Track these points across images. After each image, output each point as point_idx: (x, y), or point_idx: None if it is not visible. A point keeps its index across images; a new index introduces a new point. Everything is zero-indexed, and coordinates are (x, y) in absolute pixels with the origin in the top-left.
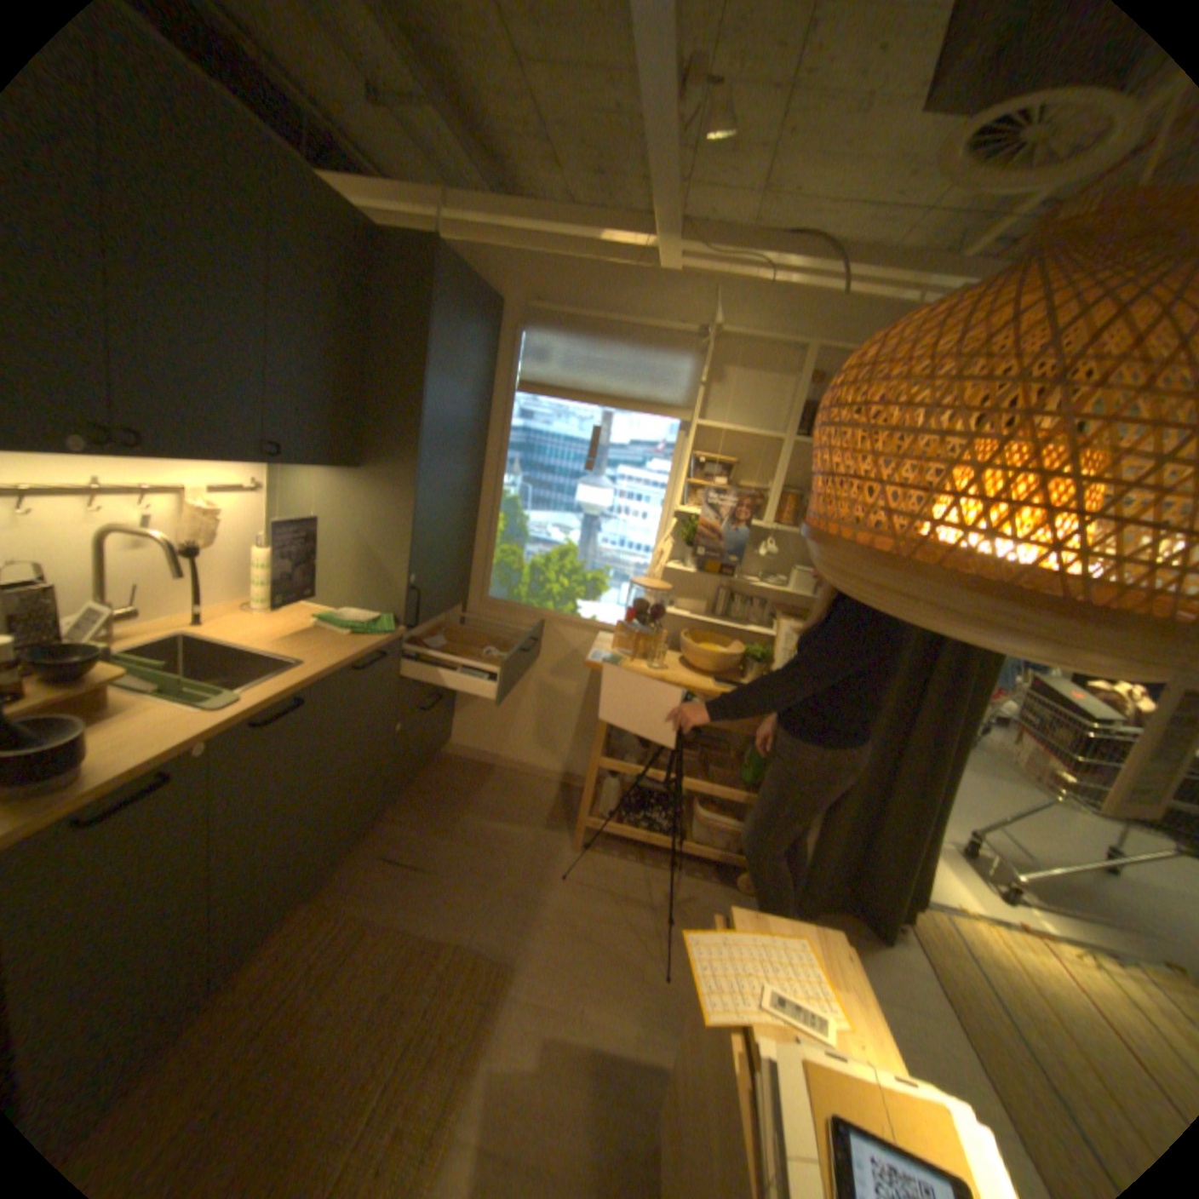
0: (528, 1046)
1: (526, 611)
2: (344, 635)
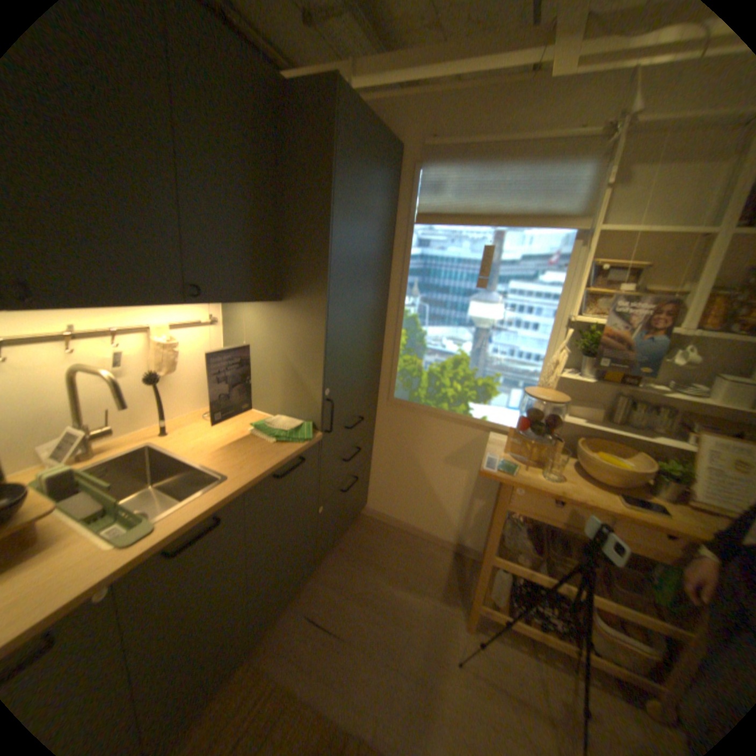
0: None
1: (424, 409)
2: (271, 442)
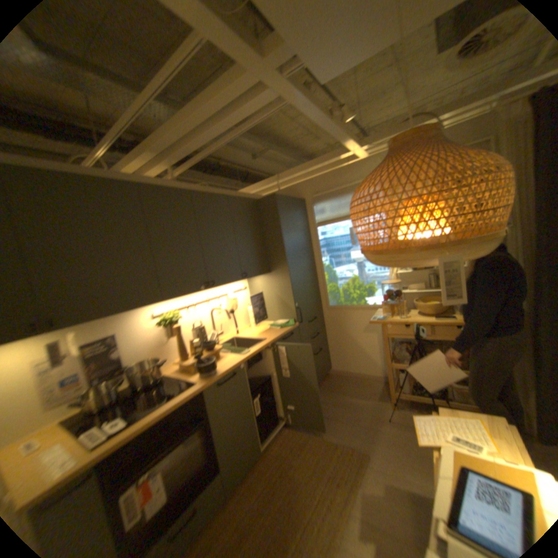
0: (379, 486)
1: (345, 307)
2: (278, 328)
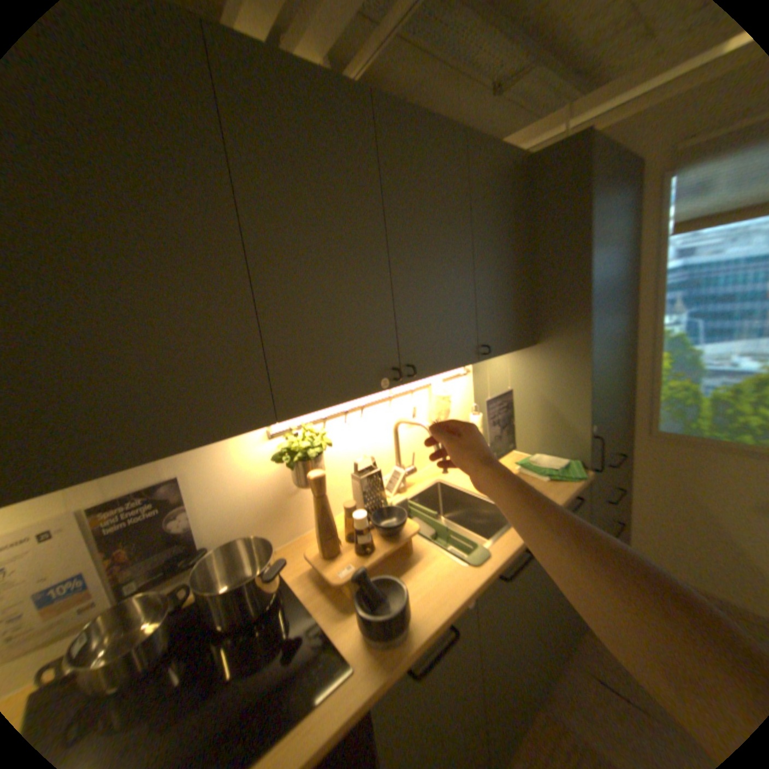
0: None
1: (711, 444)
2: (543, 481)
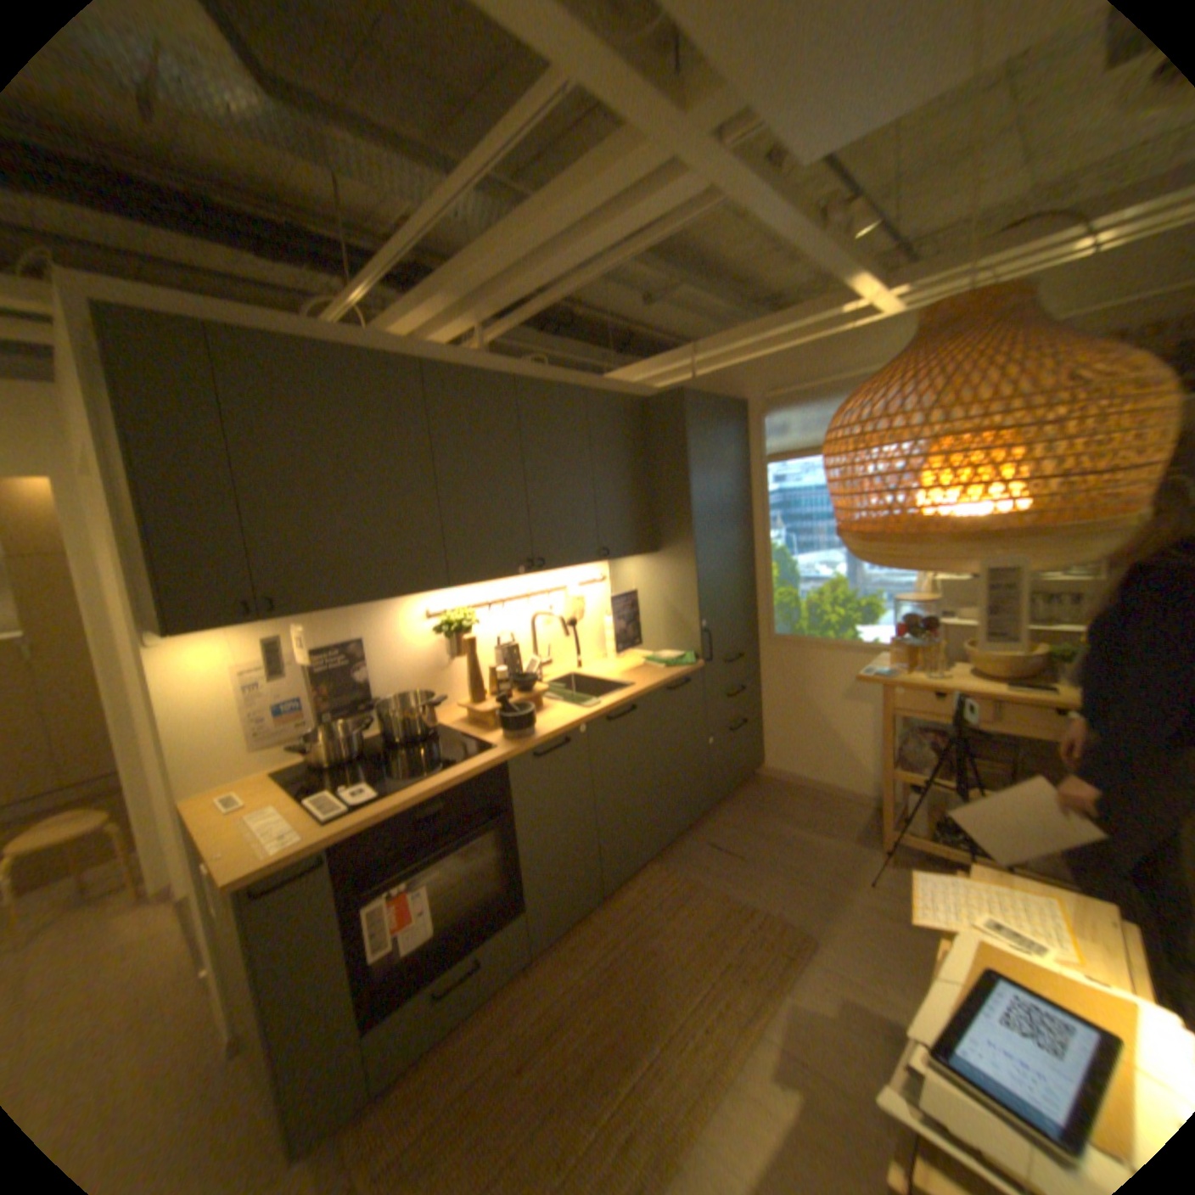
0: (829, 1000)
1: (809, 642)
2: (660, 668)
